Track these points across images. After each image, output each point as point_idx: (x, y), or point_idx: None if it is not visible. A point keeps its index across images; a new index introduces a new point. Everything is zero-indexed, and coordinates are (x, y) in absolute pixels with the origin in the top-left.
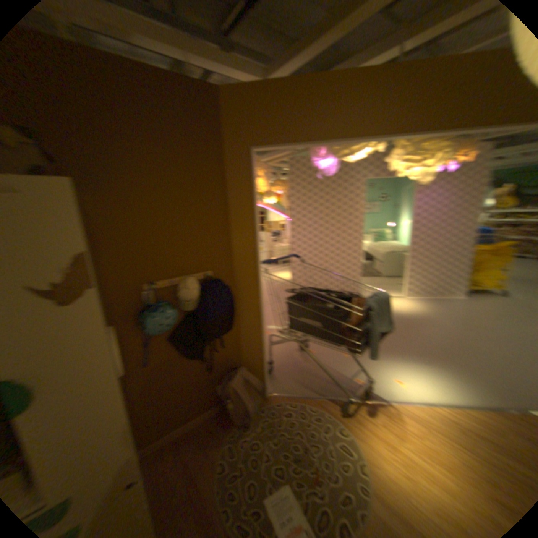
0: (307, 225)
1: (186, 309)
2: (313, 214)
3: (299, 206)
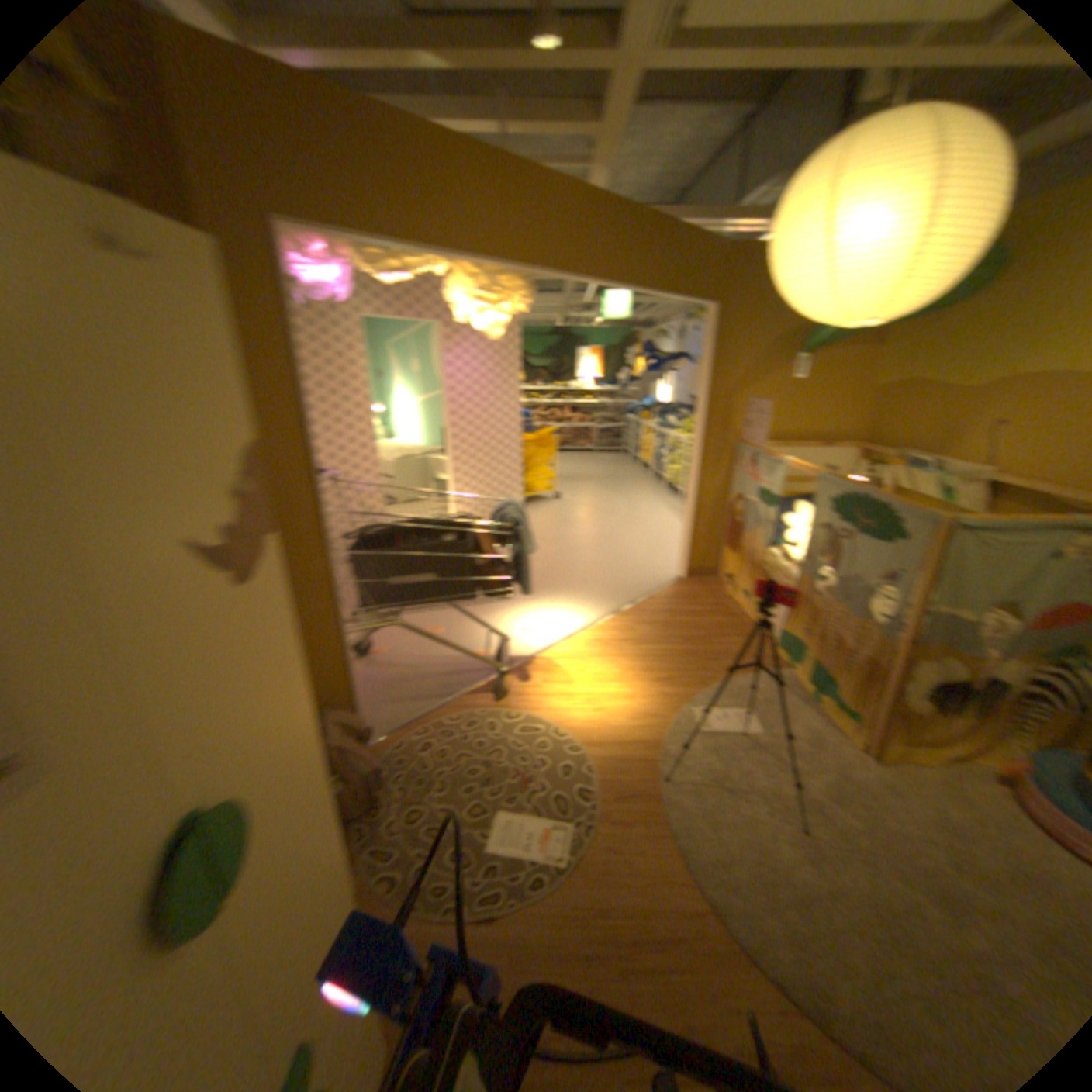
0: None
1: None
2: None
3: None
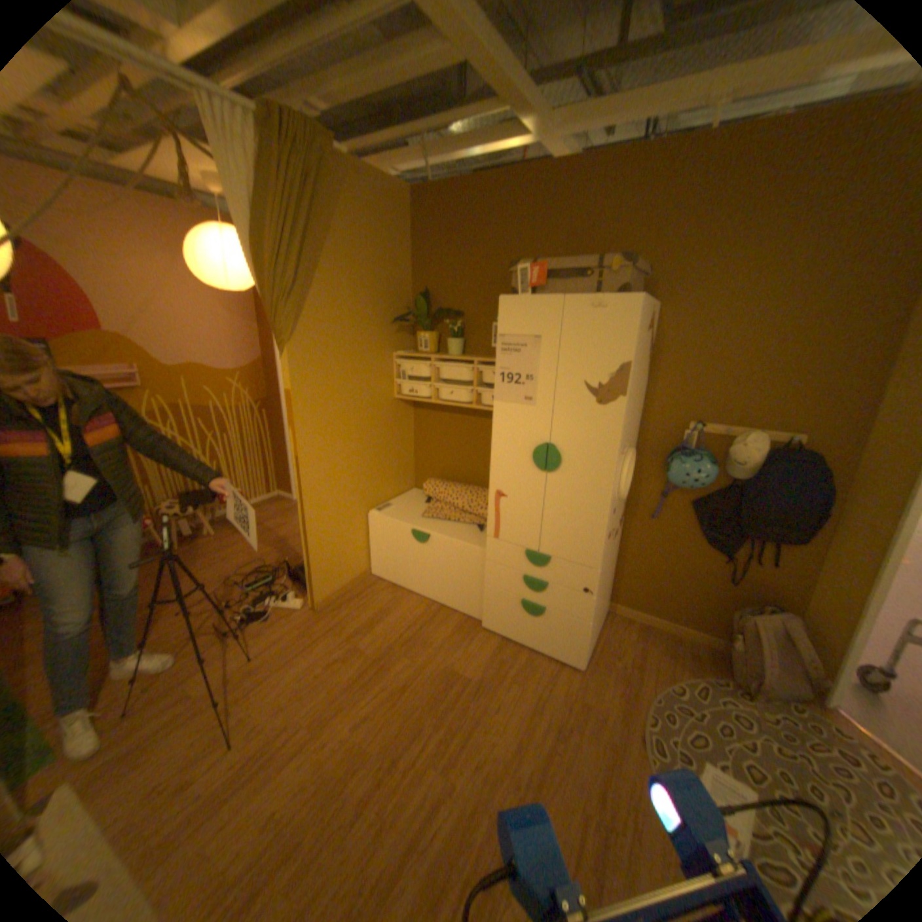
0: None
1: (740, 476)
2: None
3: None
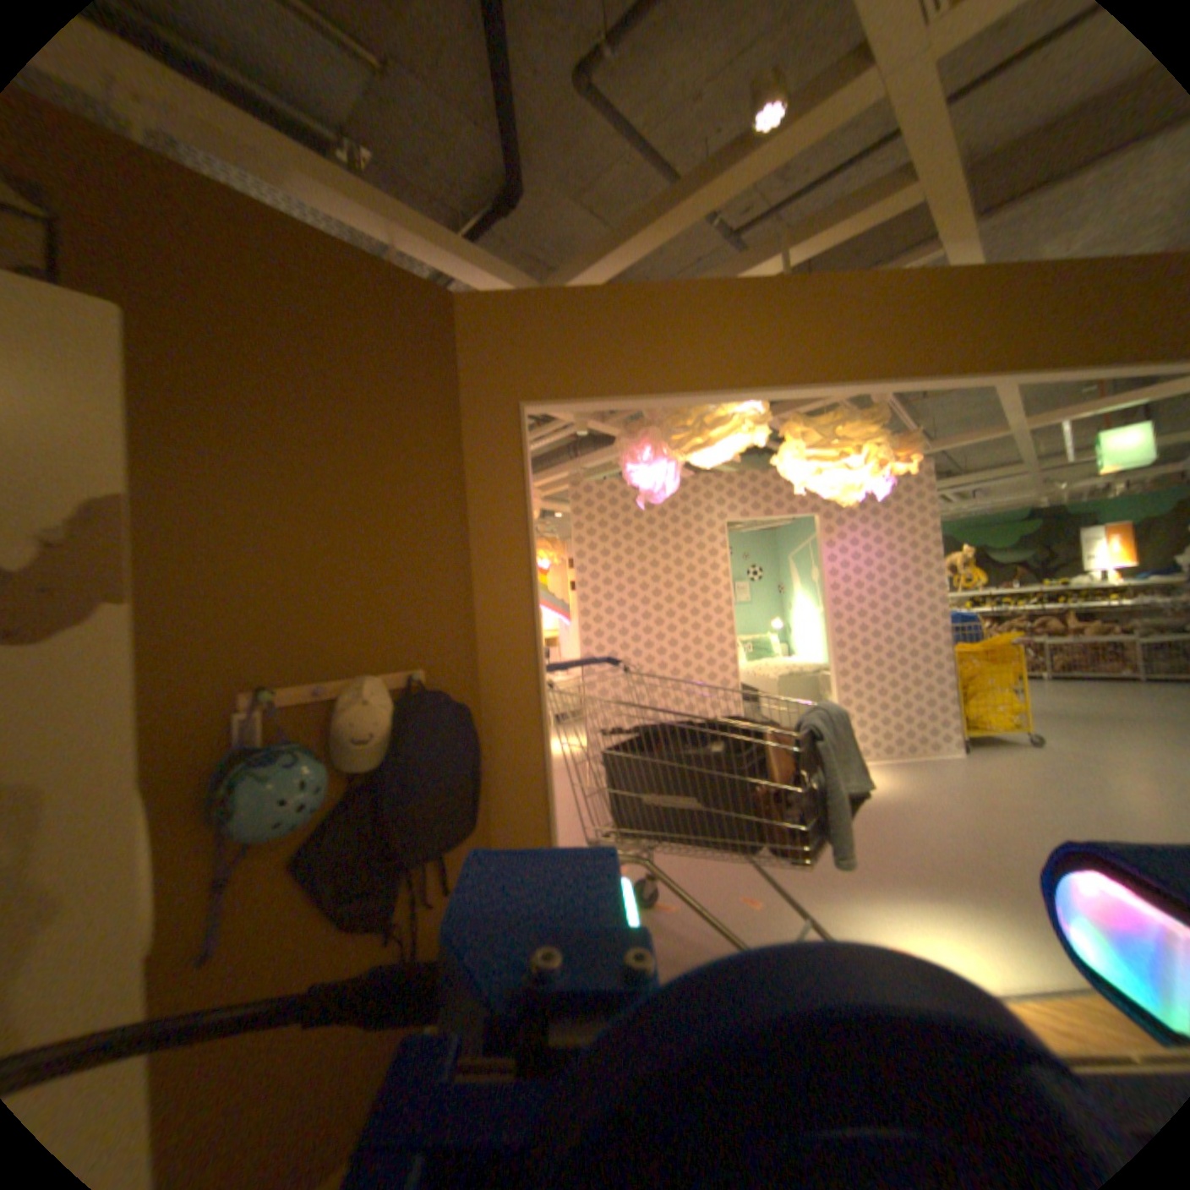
0: (620, 614)
1: (360, 770)
2: (630, 589)
3: (598, 573)
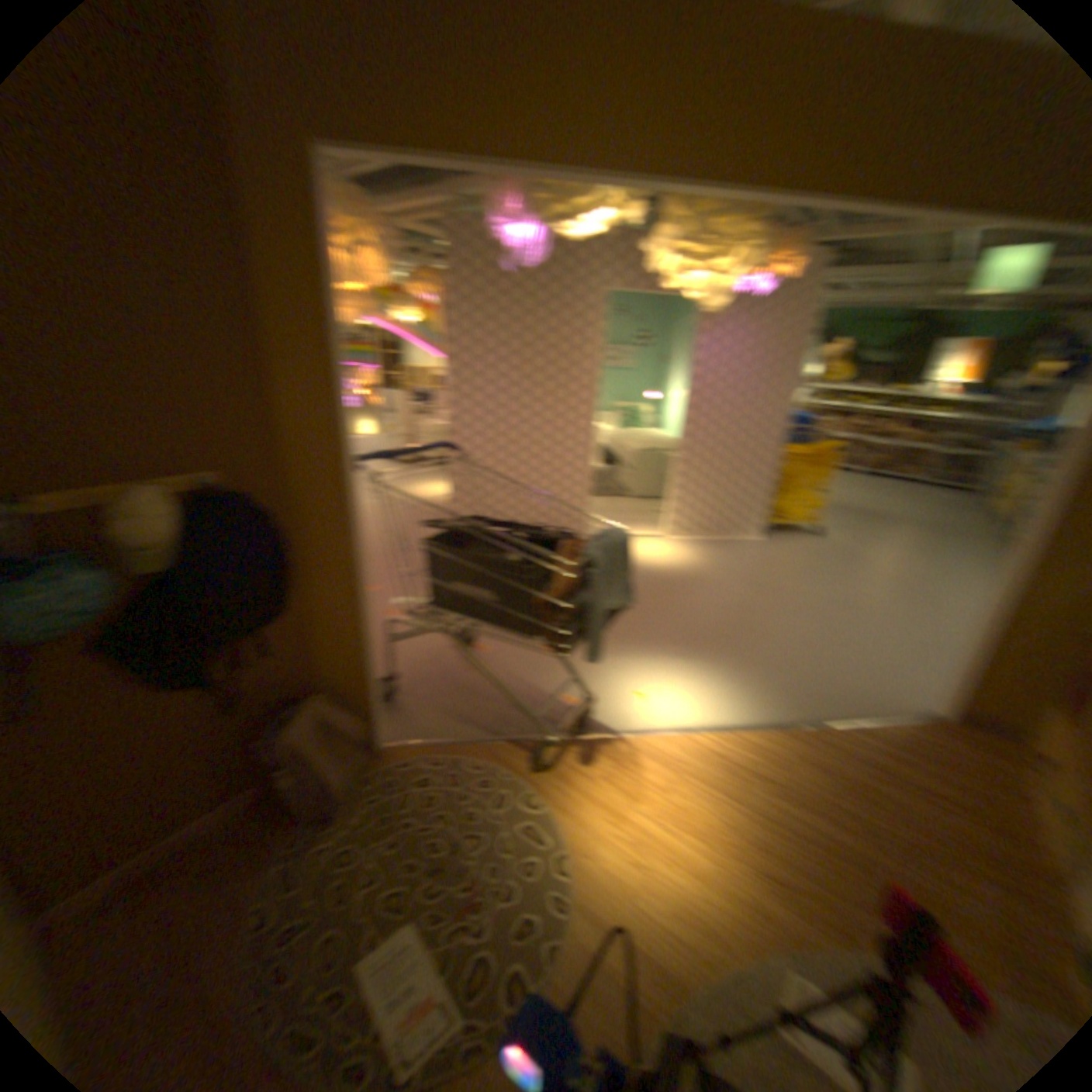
0: (482, 382)
1: (136, 572)
2: (494, 357)
3: (462, 334)
